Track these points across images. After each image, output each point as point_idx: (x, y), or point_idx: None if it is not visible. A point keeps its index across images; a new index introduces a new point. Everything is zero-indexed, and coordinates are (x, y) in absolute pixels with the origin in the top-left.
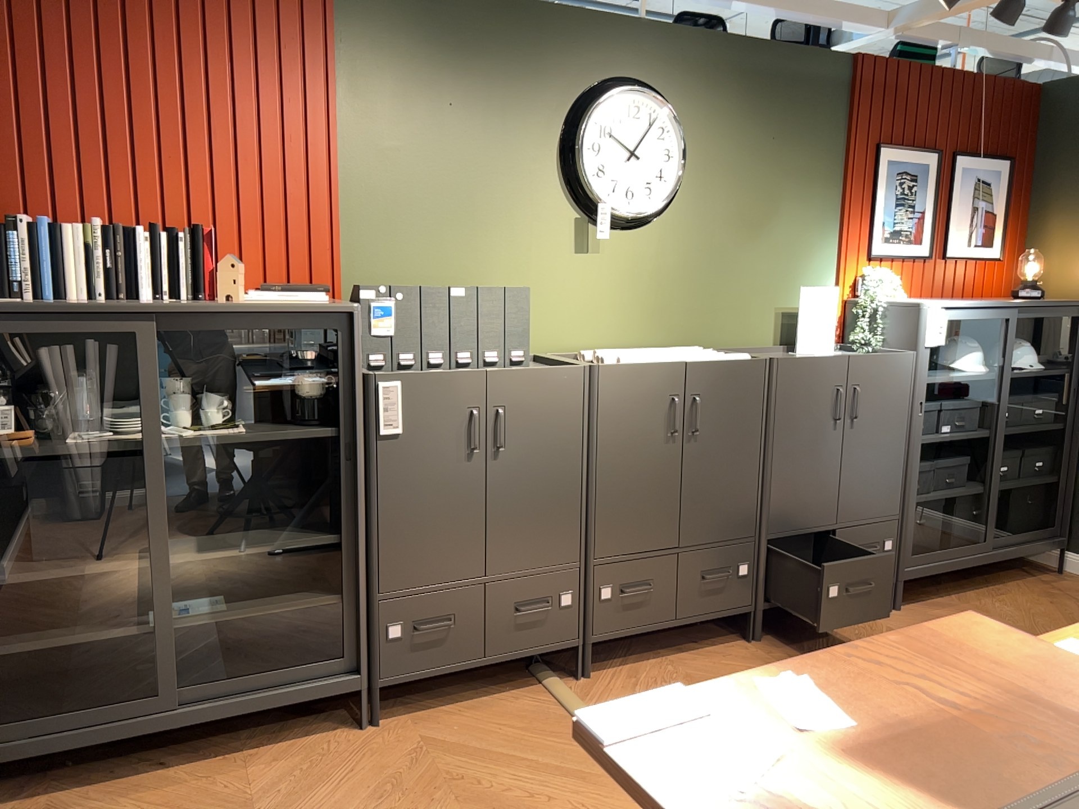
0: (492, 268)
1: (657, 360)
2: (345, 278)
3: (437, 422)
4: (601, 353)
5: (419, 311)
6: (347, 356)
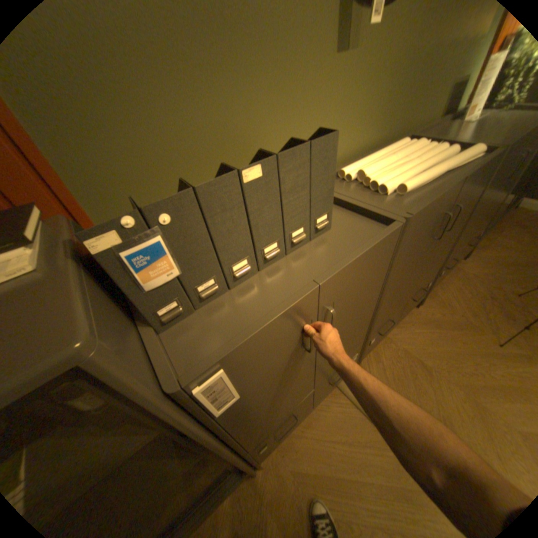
0: (256, 96)
1: (431, 176)
2: (64, 169)
3: (275, 357)
4: (373, 176)
5: (204, 225)
6: (121, 394)
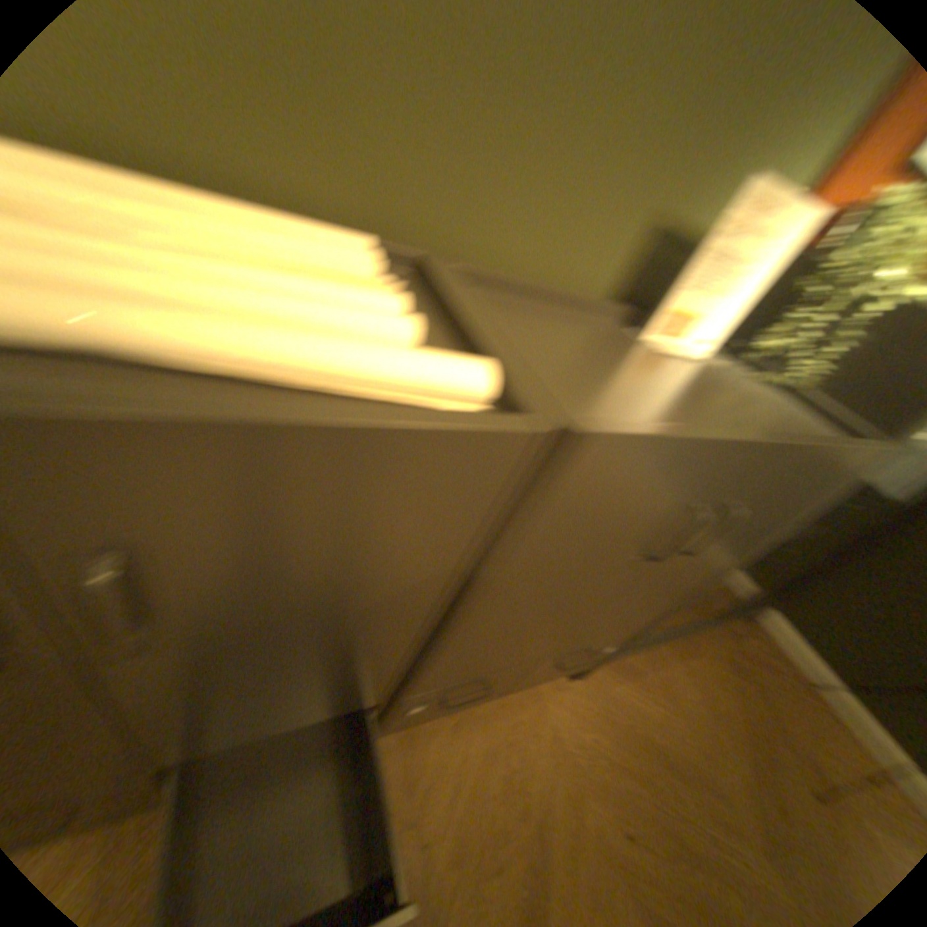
0: None
1: None
2: None
3: None
4: None
5: None
6: None
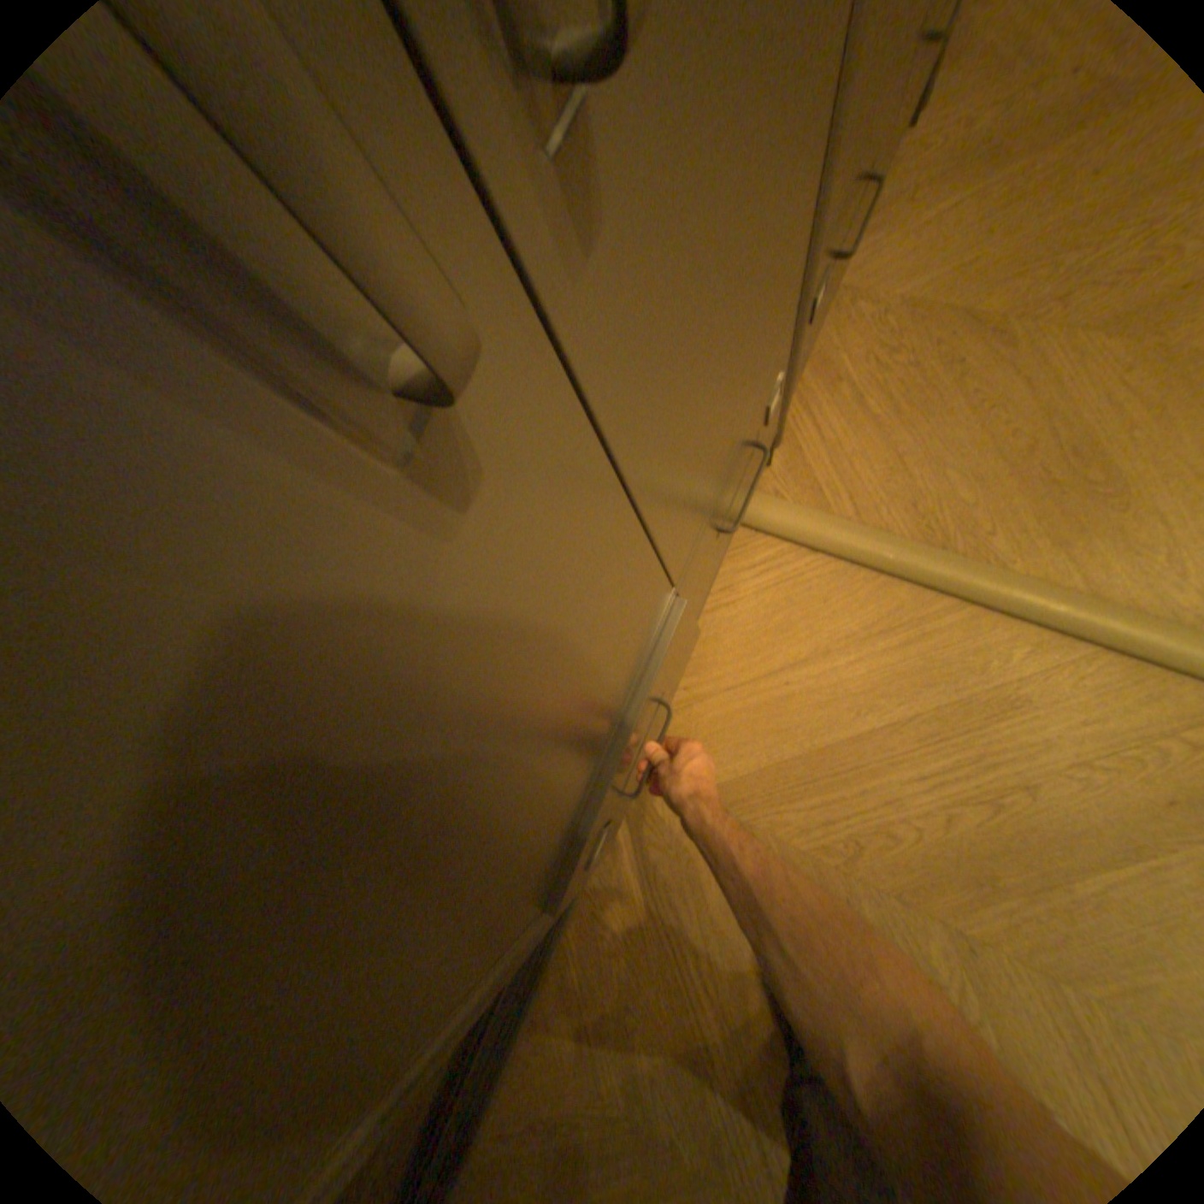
0: None
1: None
2: None
3: None
4: None
5: None
6: None
